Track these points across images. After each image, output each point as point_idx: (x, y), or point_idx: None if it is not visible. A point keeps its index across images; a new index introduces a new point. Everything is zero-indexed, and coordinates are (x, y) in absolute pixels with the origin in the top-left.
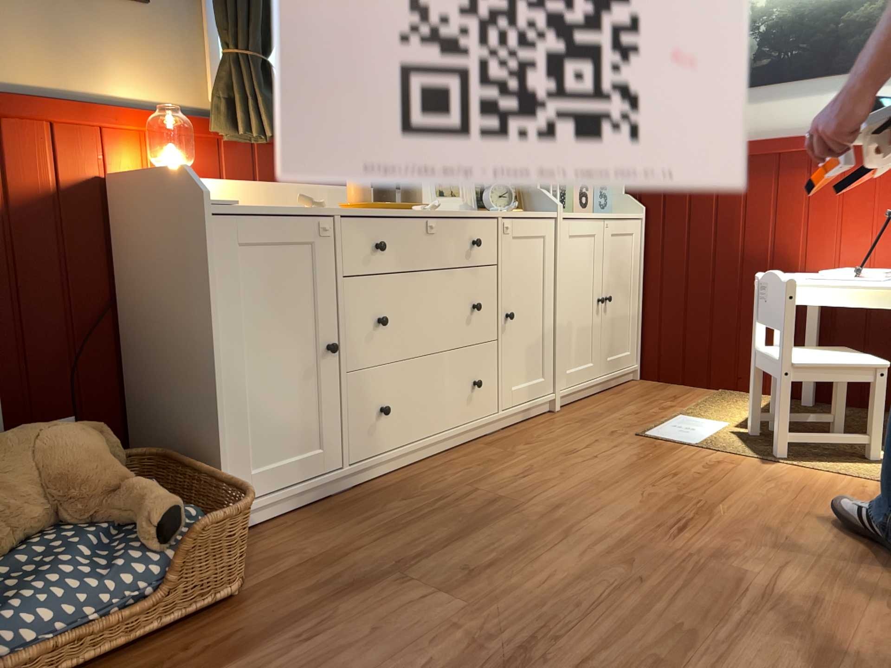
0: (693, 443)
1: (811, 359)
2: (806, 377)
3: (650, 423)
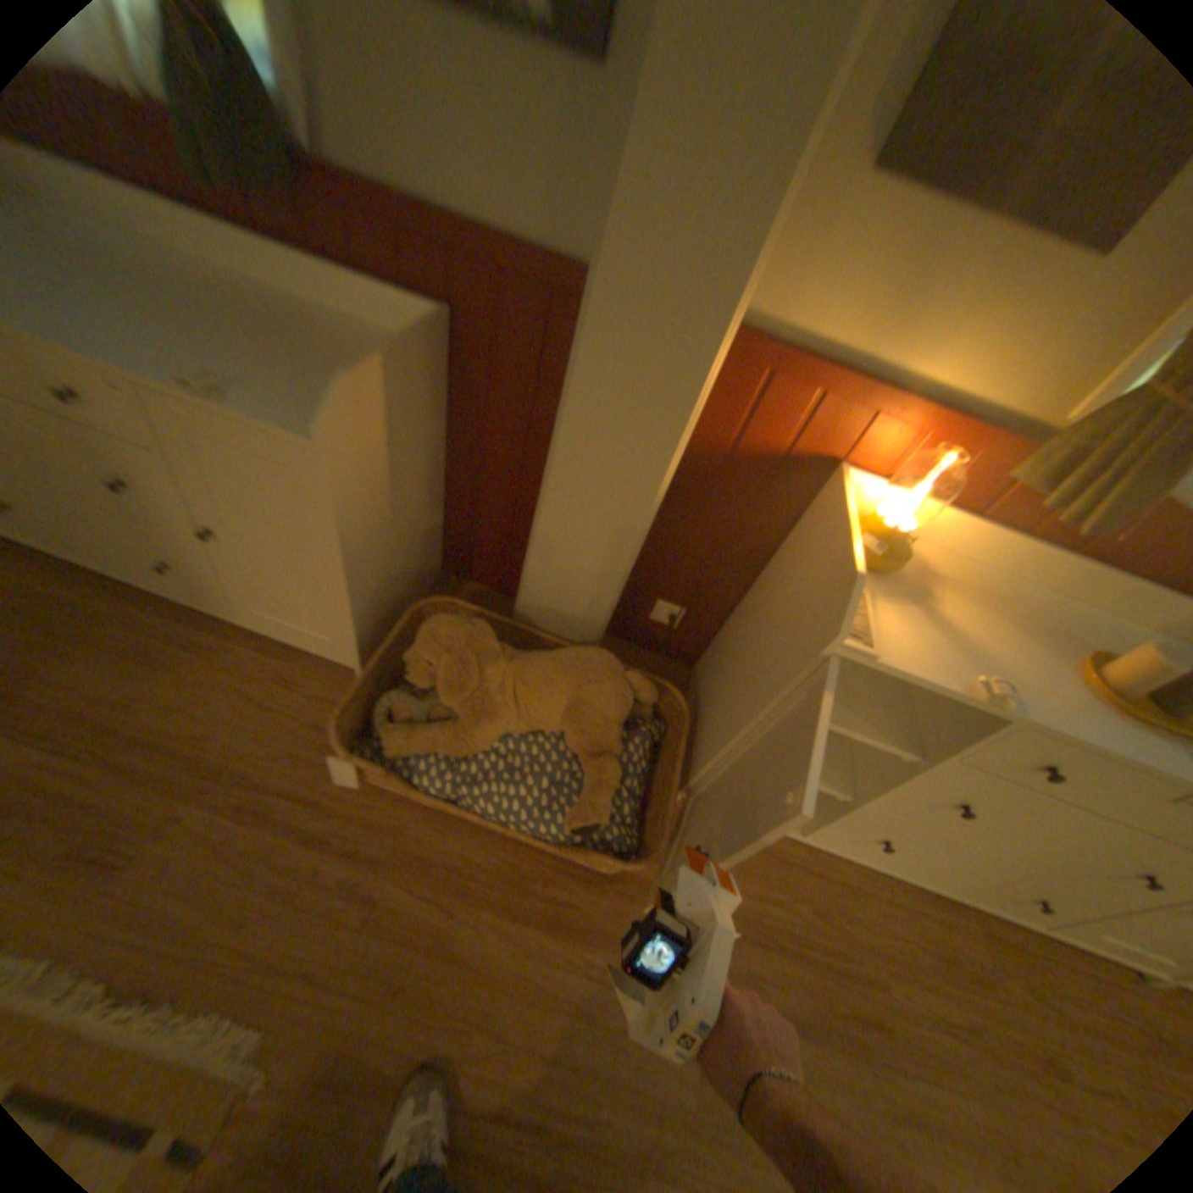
0: None
1: None
2: None
3: None
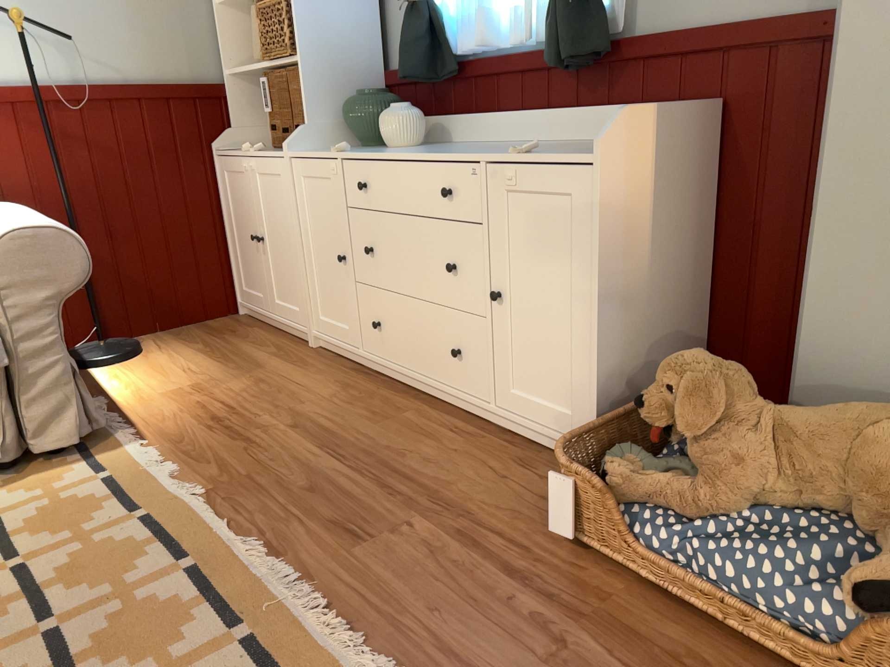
0: None
1: None
2: None
3: None
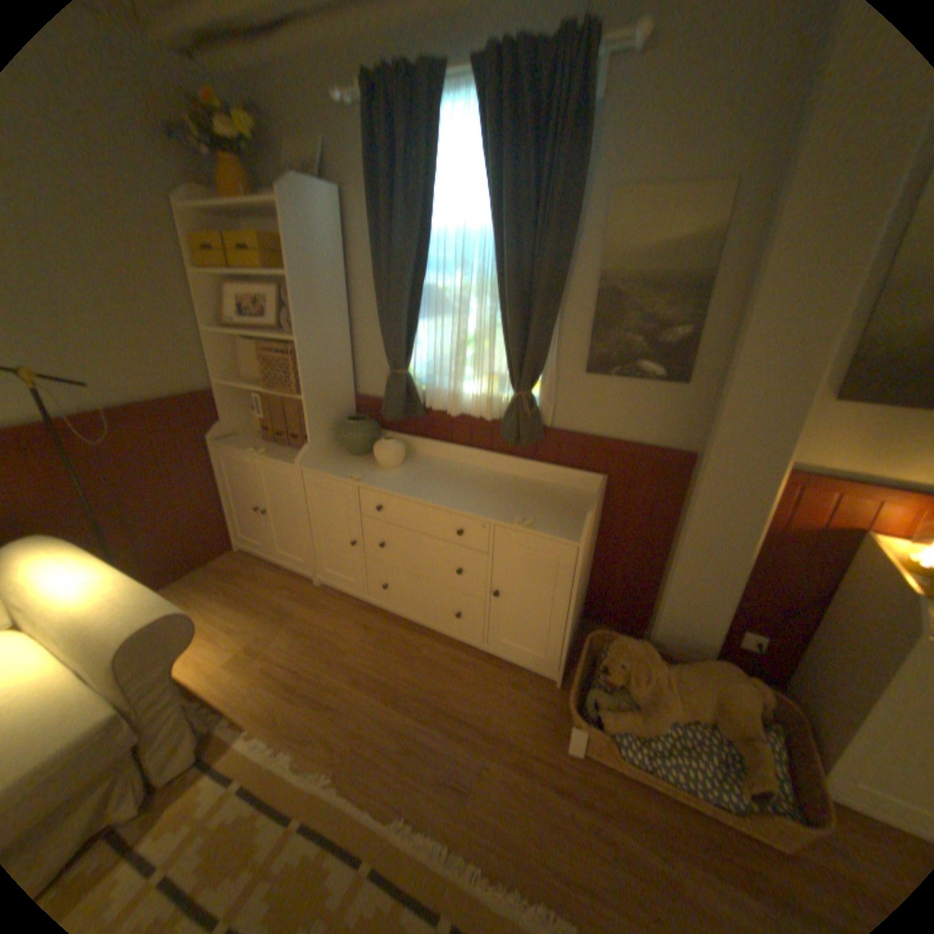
0: None
1: None
2: None
3: None
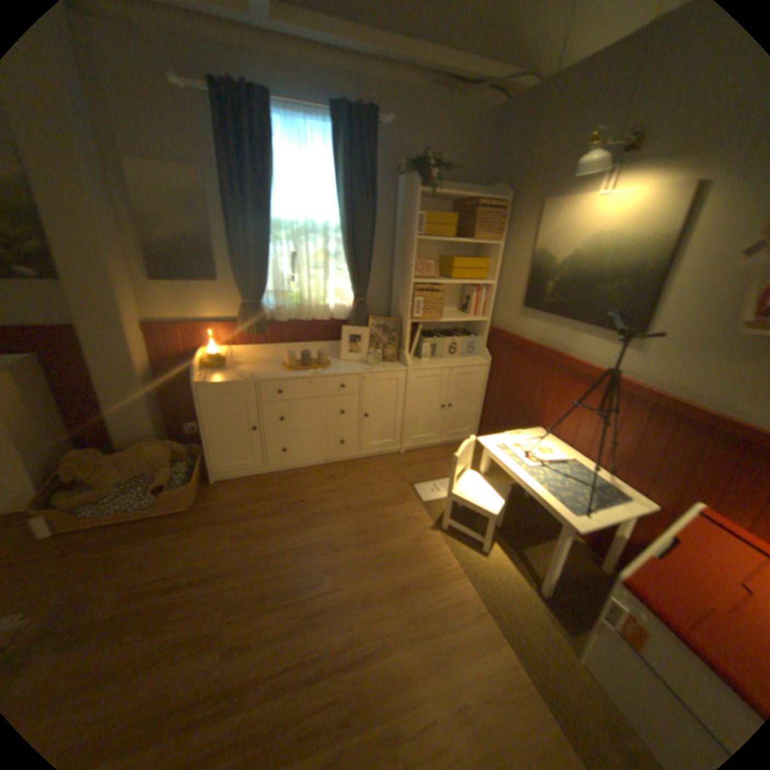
0: (422, 502)
1: (467, 493)
2: (457, 502)
3: (427, 479)
